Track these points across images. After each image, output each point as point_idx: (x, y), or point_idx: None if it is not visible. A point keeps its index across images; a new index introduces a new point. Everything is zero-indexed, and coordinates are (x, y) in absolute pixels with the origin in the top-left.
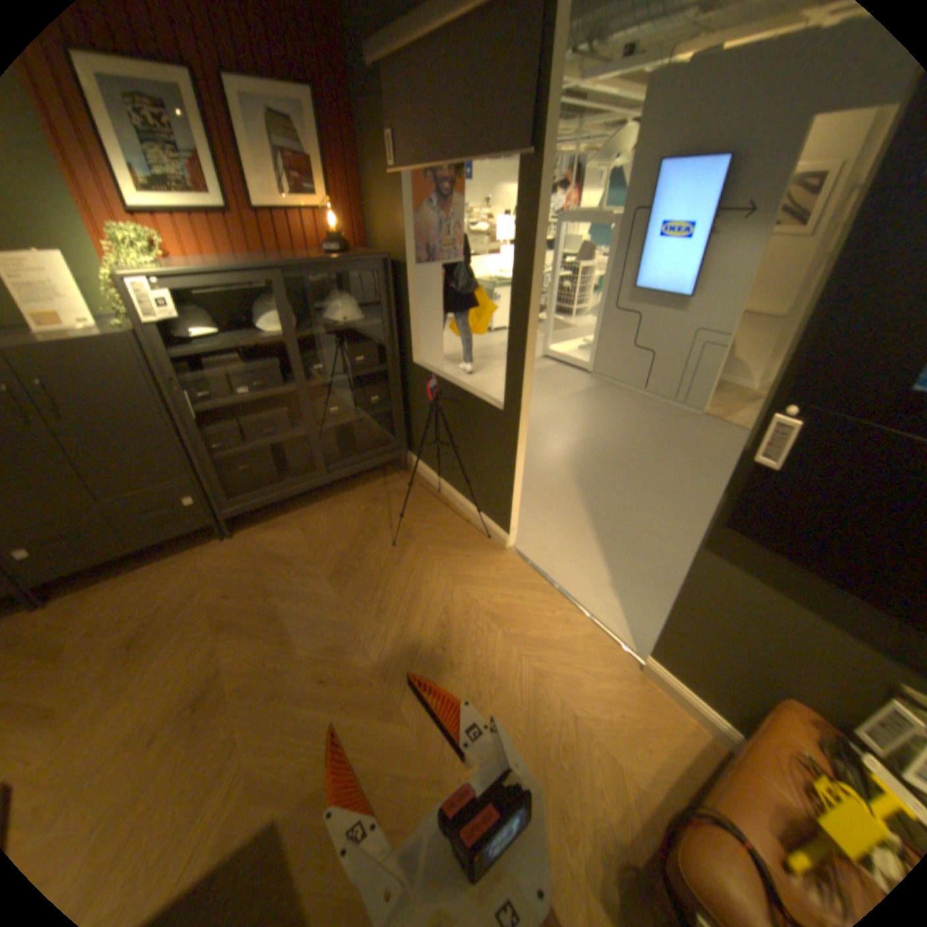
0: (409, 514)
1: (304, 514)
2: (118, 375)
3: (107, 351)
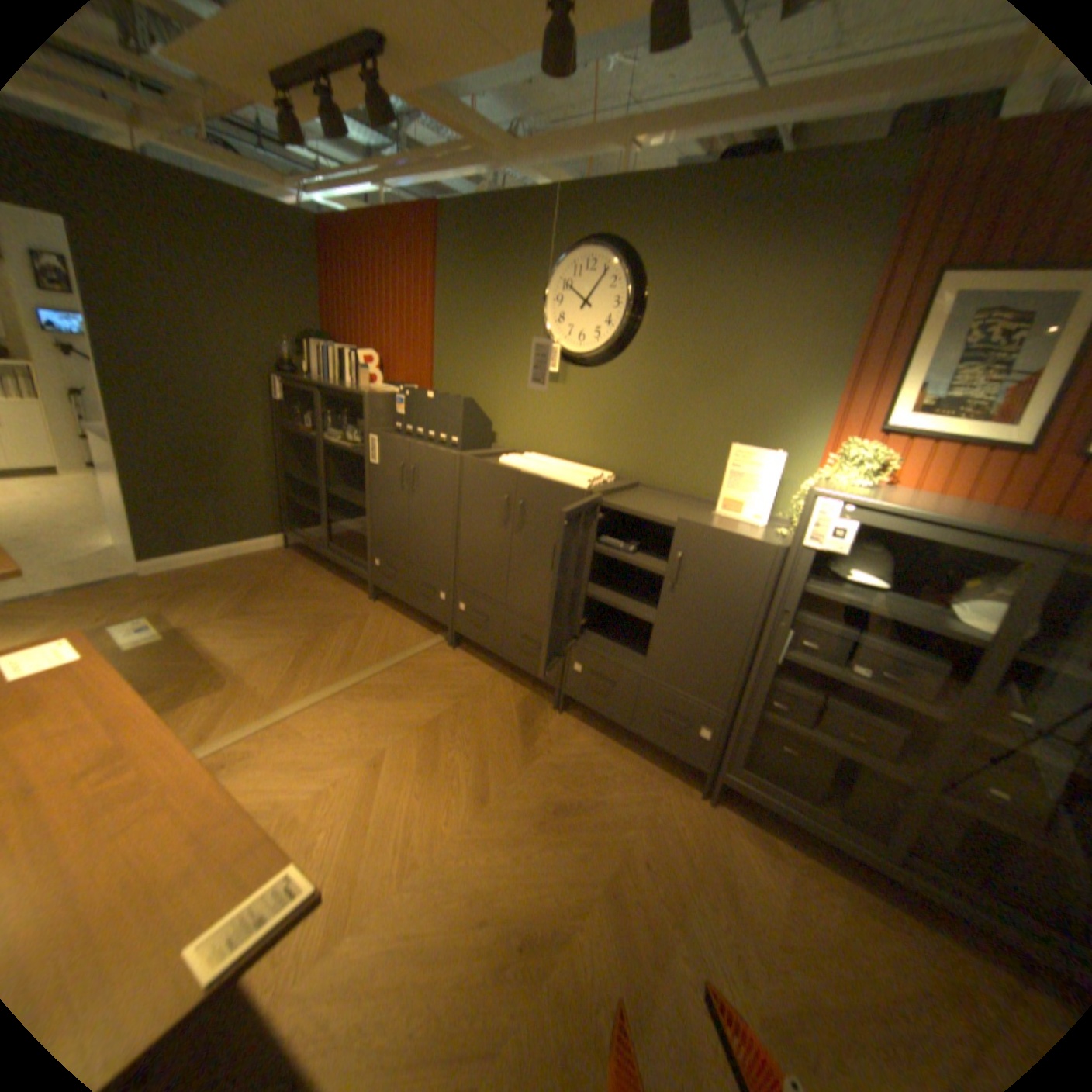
0: None
1: (819, 878)
2: (741, 581)
3: (748, 556)
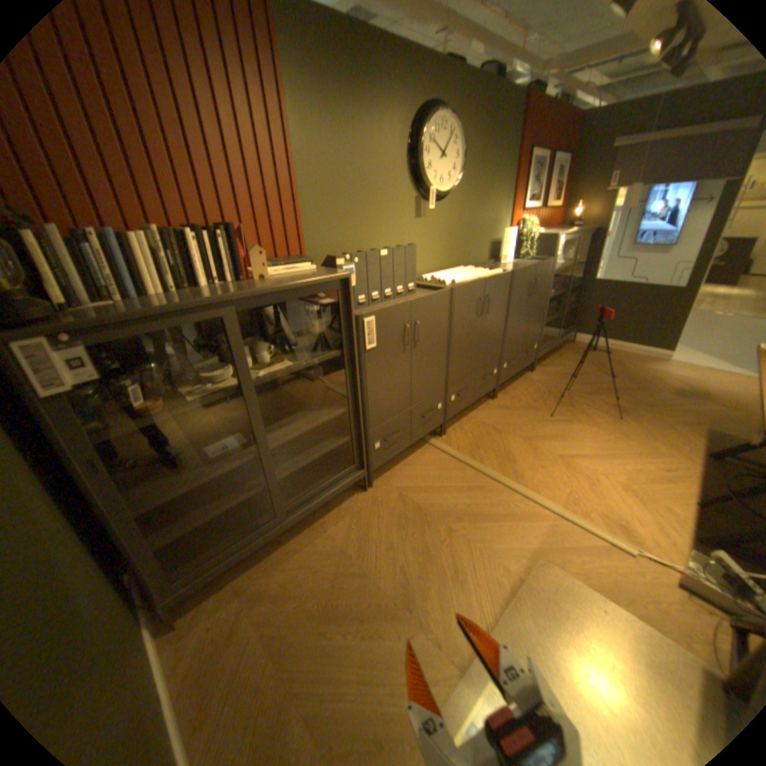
0: (604, 355)
1: (553, 361)
2: (547, 279)
3: (549, 268)
